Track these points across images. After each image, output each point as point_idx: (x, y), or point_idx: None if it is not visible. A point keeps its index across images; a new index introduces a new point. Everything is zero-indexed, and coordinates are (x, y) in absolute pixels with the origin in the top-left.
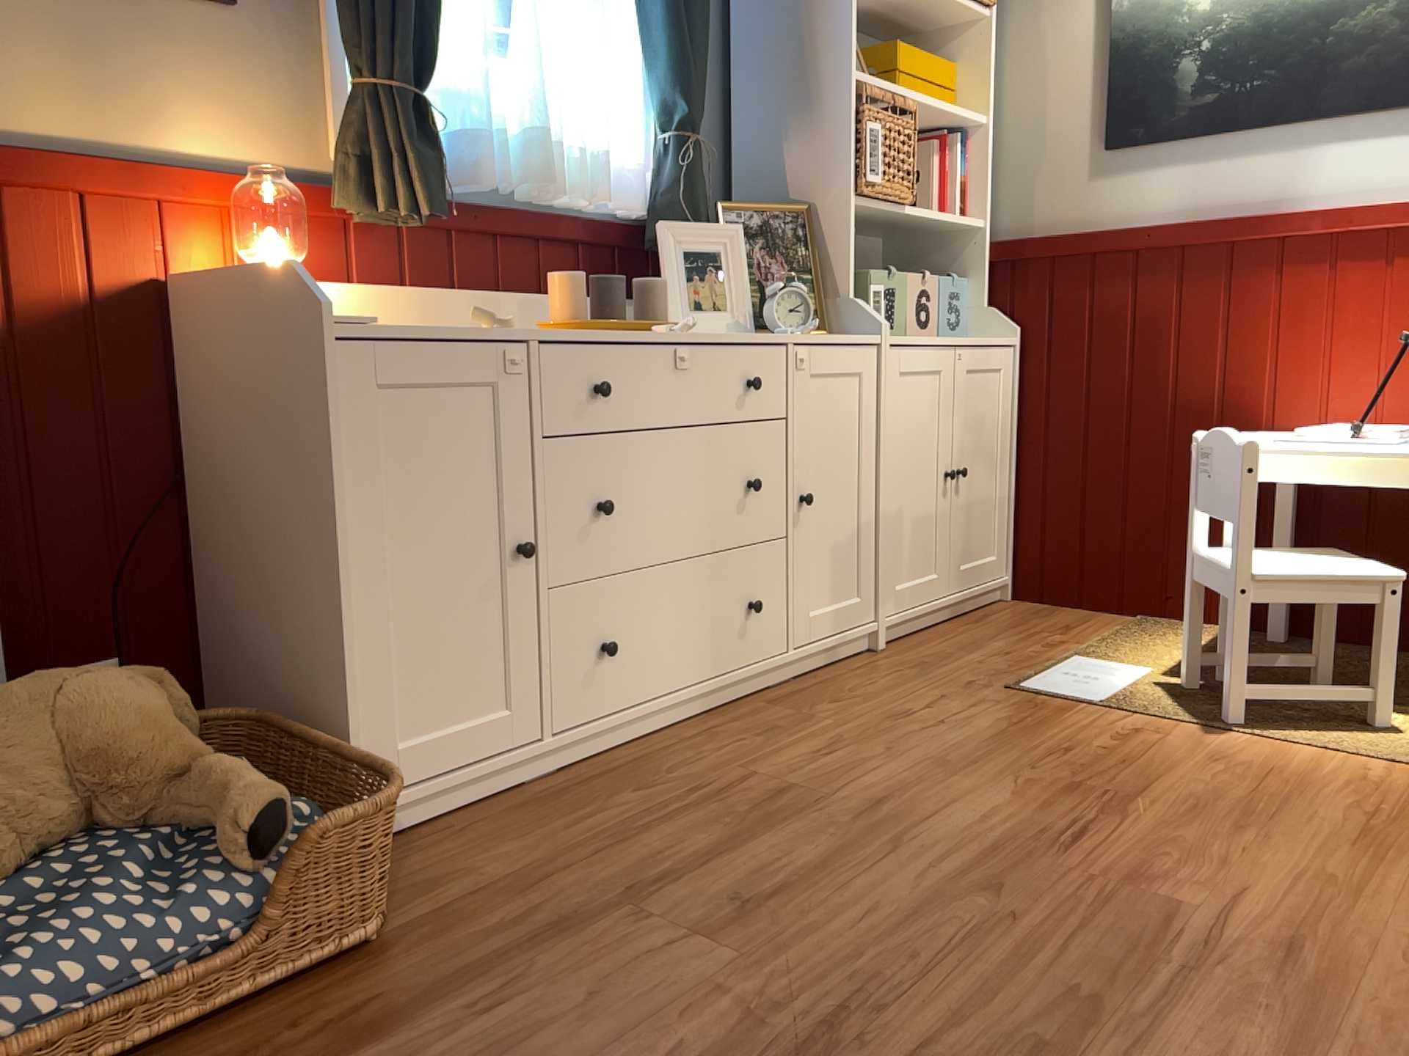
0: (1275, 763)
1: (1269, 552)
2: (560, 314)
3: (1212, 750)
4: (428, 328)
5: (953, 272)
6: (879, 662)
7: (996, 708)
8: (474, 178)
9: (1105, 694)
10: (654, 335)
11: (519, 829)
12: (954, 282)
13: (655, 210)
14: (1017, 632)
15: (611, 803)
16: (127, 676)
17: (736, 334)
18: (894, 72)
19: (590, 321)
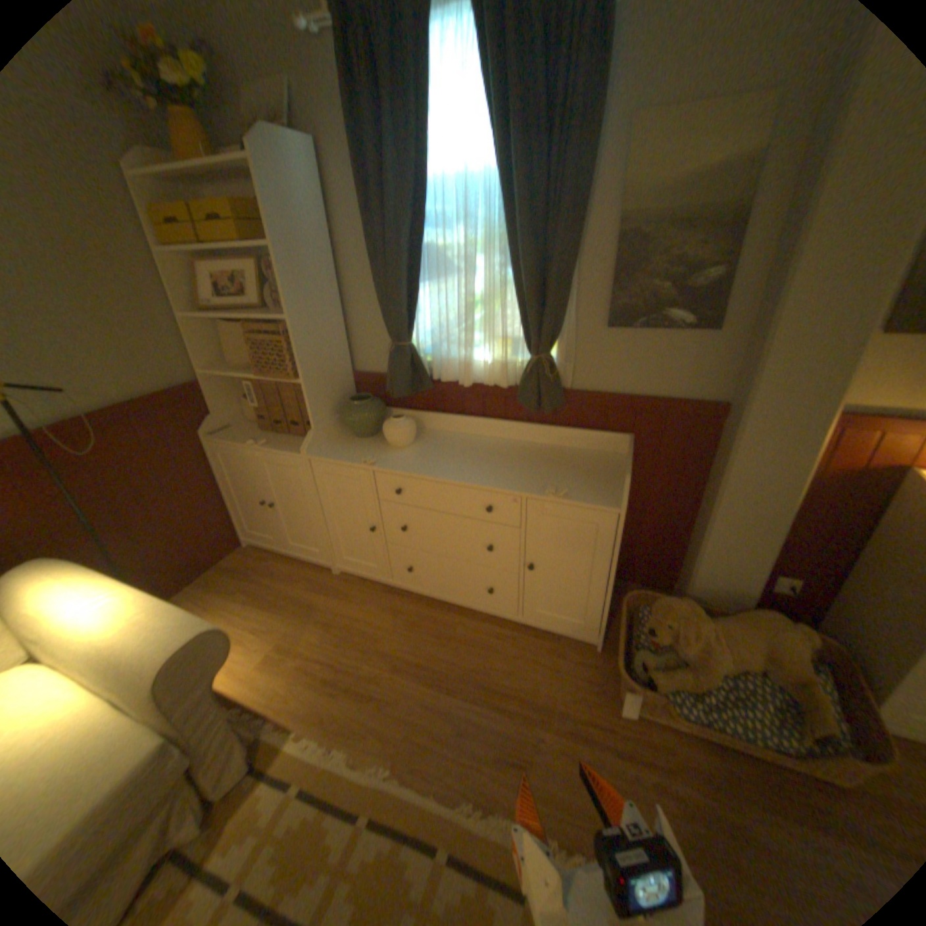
0: None
1: None
2: None
3: None
4: None
5: None
6: None
7: None
8: None
9: None
10: None
11: None
12: None
13: None
14: None
15: None
16: (802, 633)
17: None
18: None
19: None
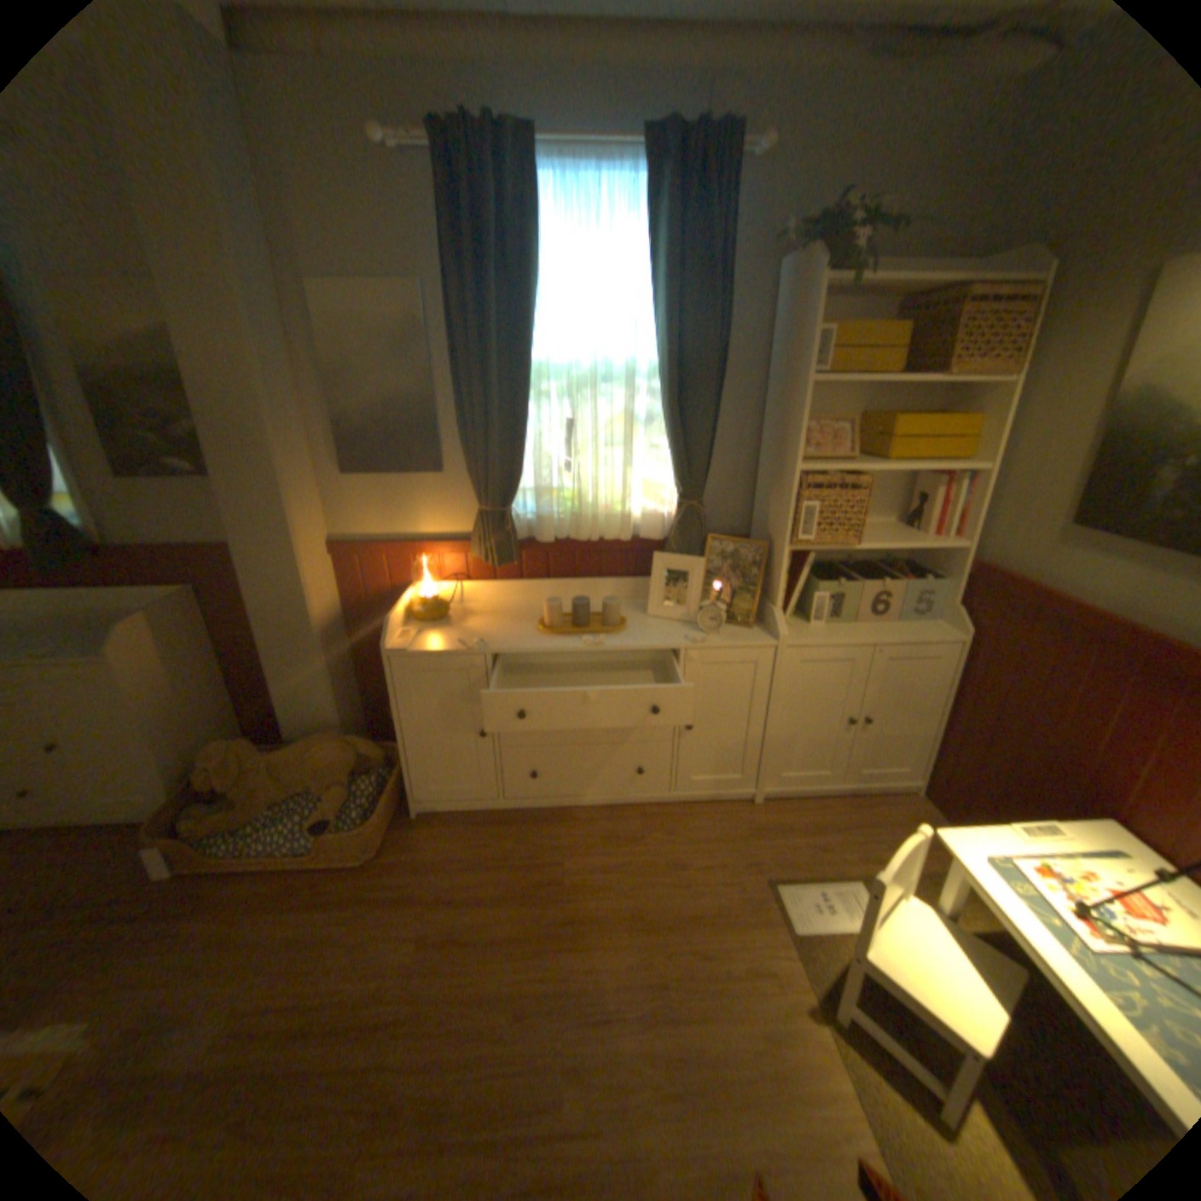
0: (802, 1078)
1: (952, 942)
2: (547, 620)
3: (784, 1032)
4: (445, 644)
5: (944, 571)
6: (740, 815)
7: (734, 897)
8: (541, 539)
9: (812, 933)
10: (573, 647)
11: (461, 837)
12: (942, 578)
13: (668, 538)
14: (868, 836)
15: (500, 844)
16: (340, 744)
17: (643, 641)
18: (890, 438)
19: (550, 631)
